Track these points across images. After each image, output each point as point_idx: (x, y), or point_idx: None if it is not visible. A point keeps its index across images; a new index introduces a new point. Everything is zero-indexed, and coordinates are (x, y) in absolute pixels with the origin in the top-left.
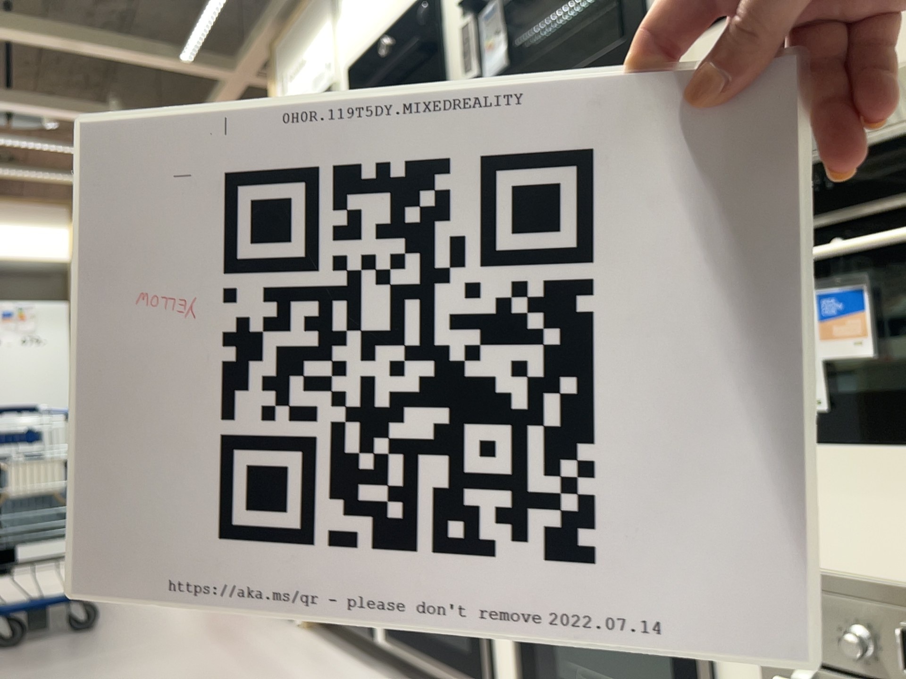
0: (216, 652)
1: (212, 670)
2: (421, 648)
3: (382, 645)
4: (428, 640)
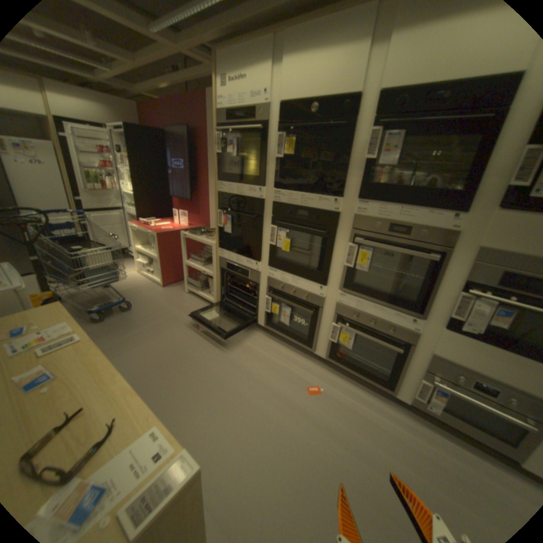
0: (193, 323)
1: (199, 333)
2: (283, 333)
3: (261, 326)
4: (287, 332)
